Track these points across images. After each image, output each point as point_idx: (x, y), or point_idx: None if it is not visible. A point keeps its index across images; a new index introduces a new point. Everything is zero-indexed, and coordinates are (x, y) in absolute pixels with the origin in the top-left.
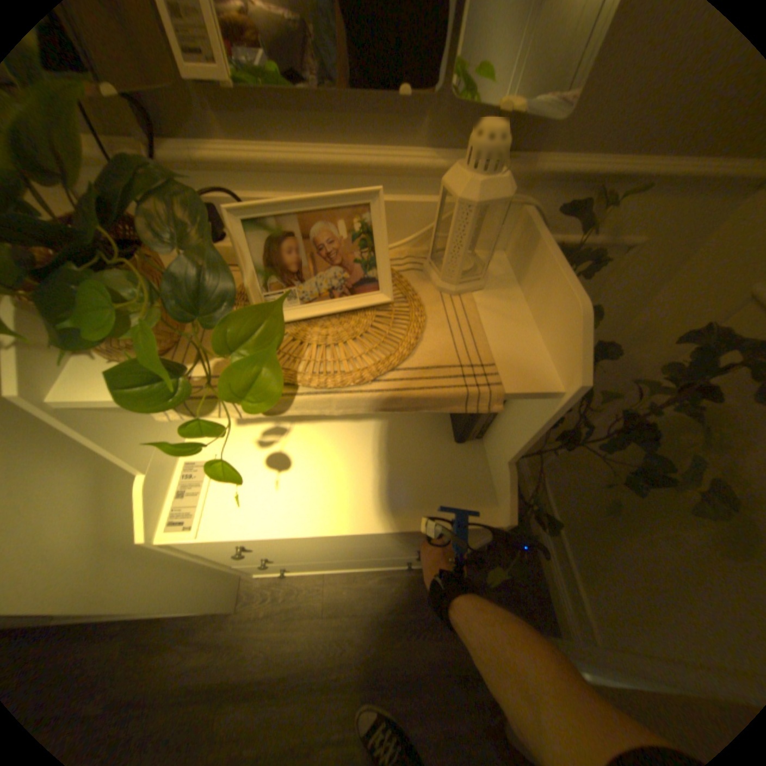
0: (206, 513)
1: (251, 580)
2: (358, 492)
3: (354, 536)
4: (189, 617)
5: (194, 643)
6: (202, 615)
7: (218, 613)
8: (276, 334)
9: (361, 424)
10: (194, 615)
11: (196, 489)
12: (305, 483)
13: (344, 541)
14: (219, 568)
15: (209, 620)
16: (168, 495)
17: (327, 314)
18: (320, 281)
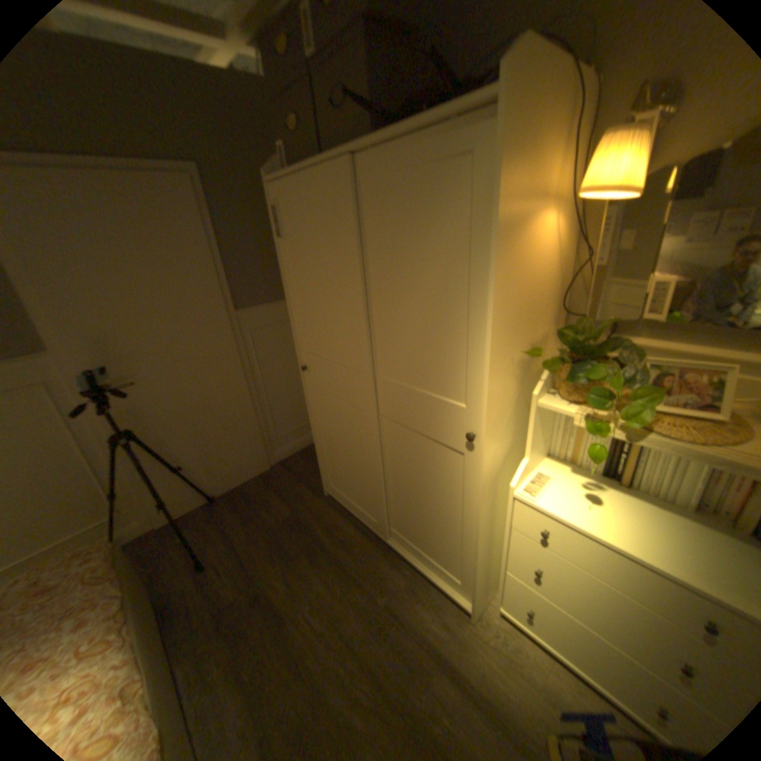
0: (545, 498)
1: (497, 615)
2: (652, 543)
3: (640, 562)
4: (452, 598)
5: (444, 621)
6: (460, 604)
7: (470, 611)
8: (659, 401)
9: (668, 514)
10: (454, 601)
11: (542, 485)
12: (611, 518)
13: (627, 571)
14: (505, 563)
15: (458, 616)
16: (528, 479)
17: (679, 415)
18: (681, 399)
